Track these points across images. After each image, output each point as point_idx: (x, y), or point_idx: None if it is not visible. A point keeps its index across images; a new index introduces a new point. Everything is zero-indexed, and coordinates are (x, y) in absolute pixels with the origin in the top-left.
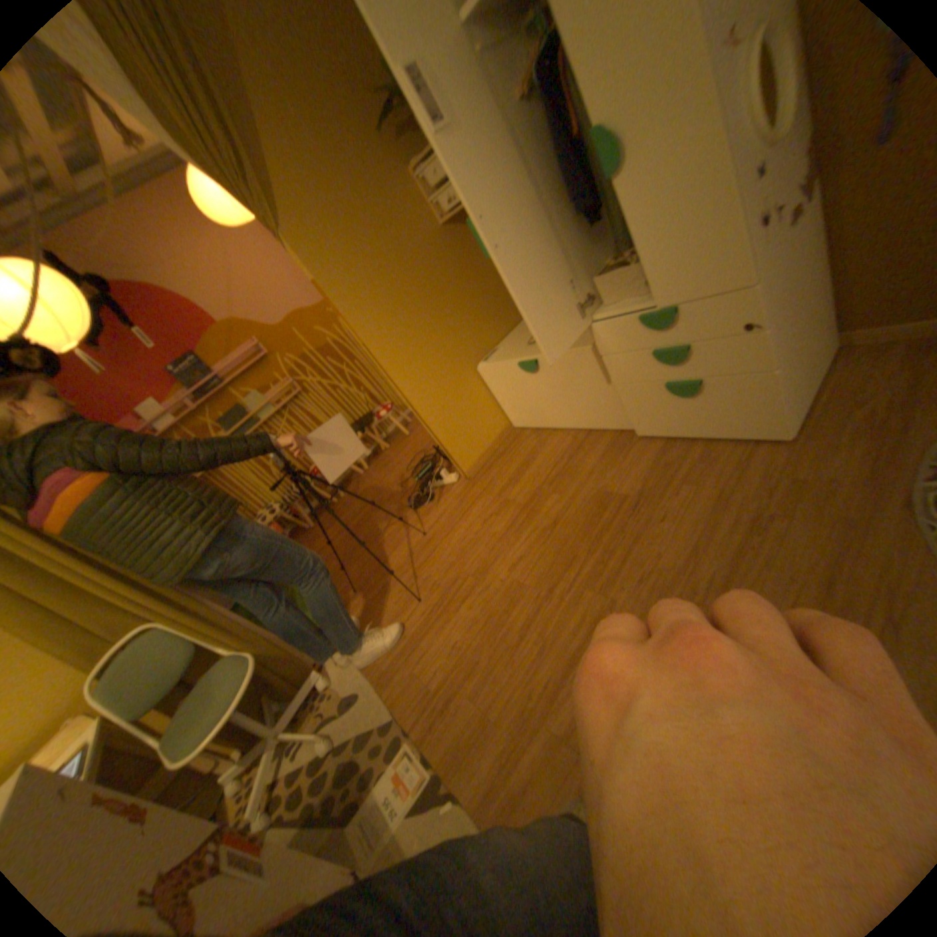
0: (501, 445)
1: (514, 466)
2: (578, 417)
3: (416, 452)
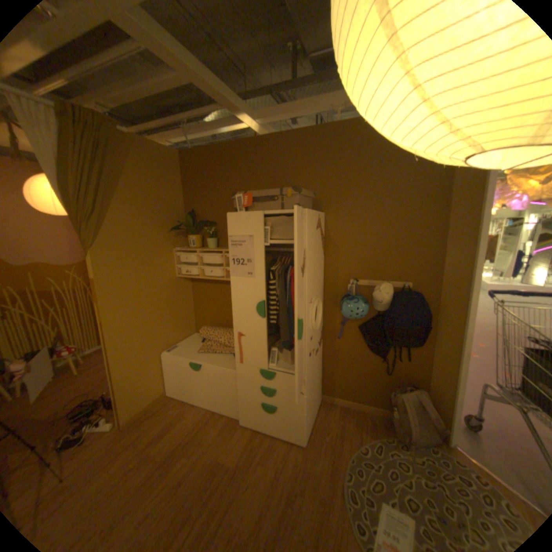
0: (153, 408)
1: (160, 429)
2: (209, 404)
3: (79, 395)
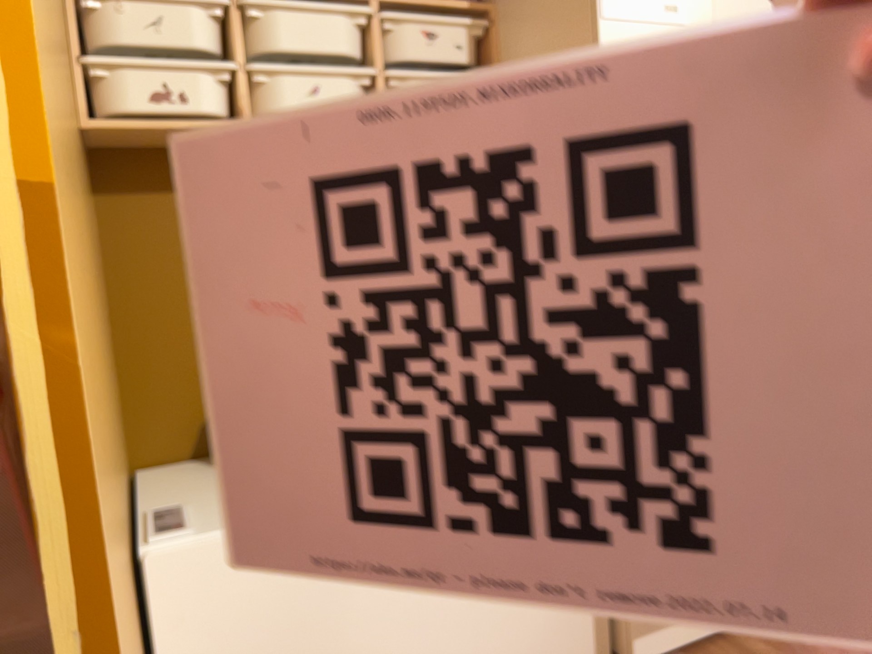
0: None
1: None
2: None
3: None
